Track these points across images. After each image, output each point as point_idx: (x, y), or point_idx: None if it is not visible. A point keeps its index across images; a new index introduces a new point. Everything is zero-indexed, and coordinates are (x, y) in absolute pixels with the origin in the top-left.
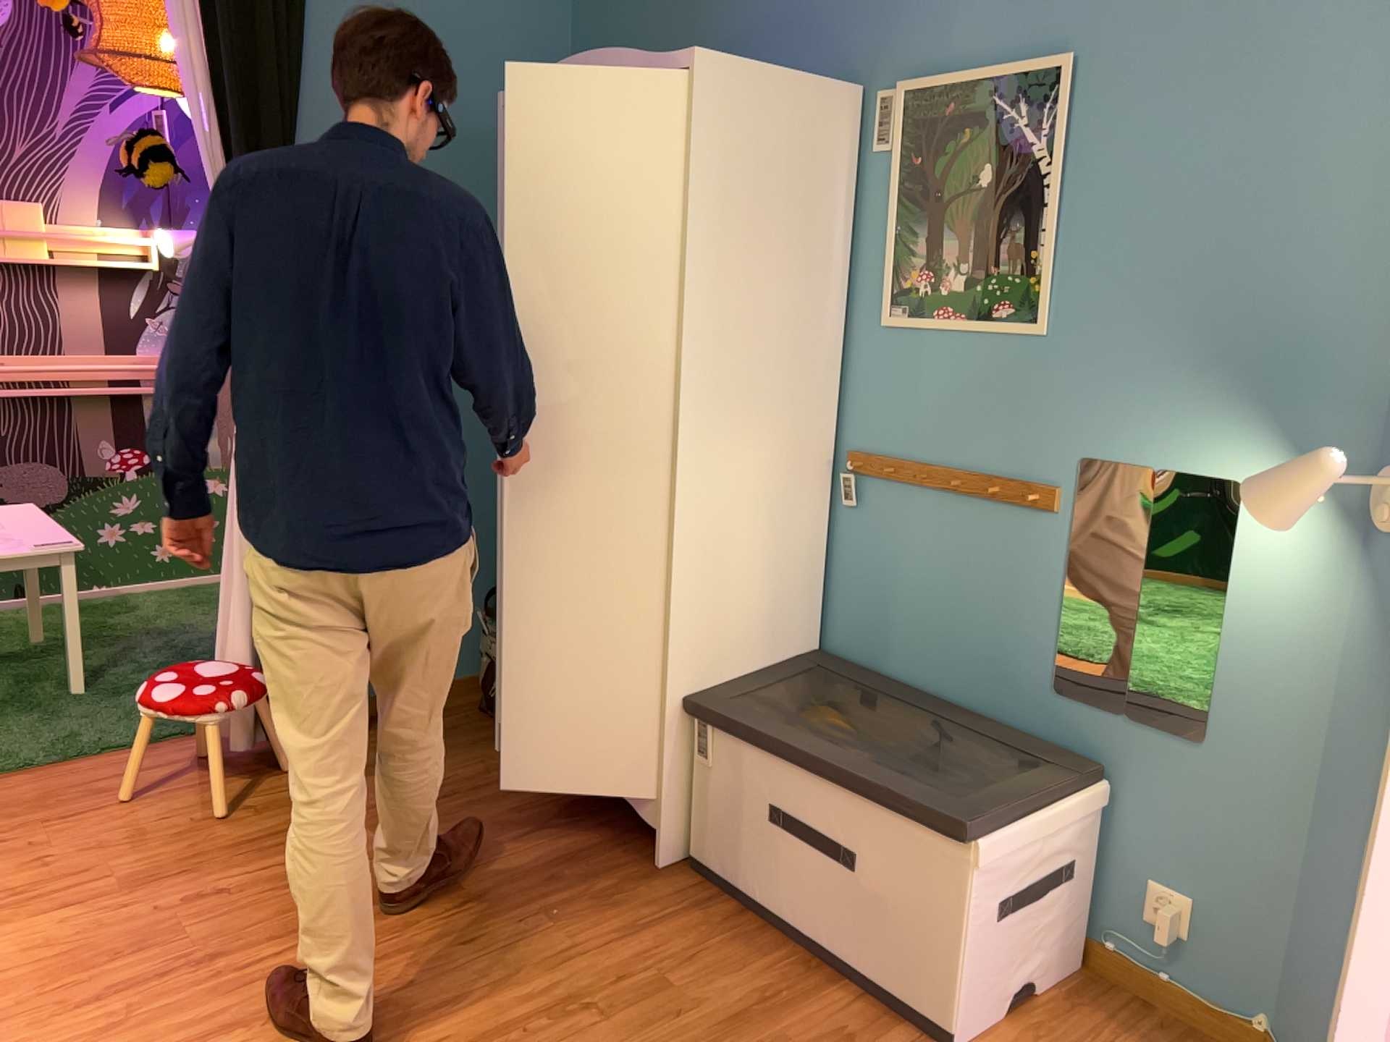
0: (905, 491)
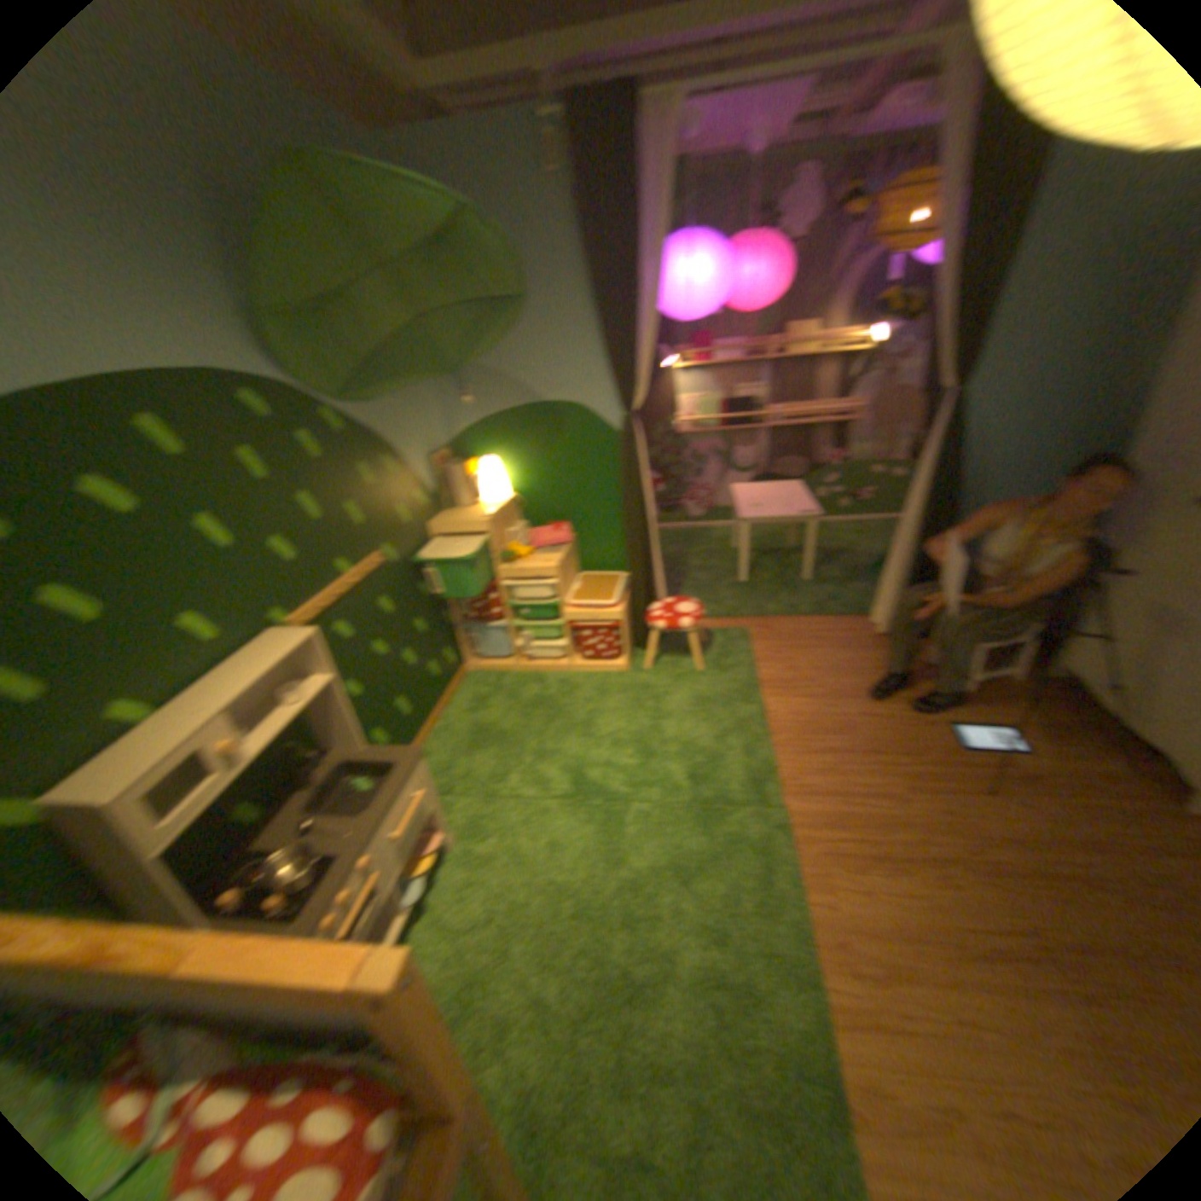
0: None
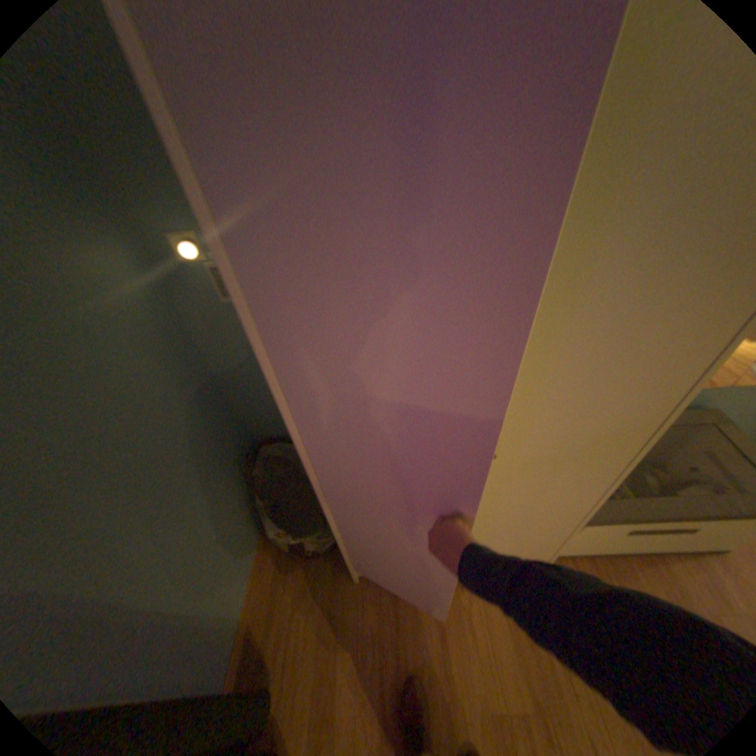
0: None
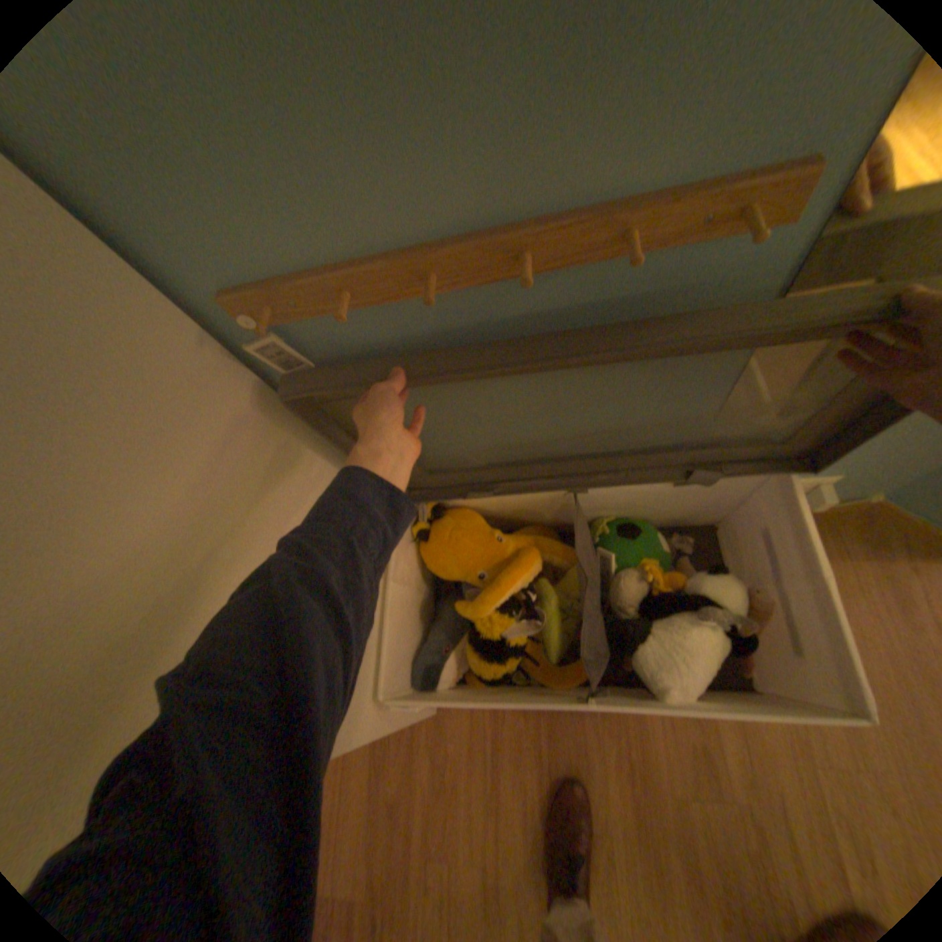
0: (392, 305)
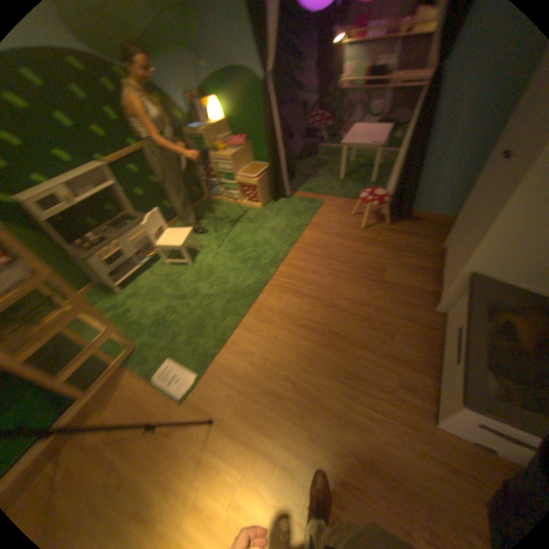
0: None
